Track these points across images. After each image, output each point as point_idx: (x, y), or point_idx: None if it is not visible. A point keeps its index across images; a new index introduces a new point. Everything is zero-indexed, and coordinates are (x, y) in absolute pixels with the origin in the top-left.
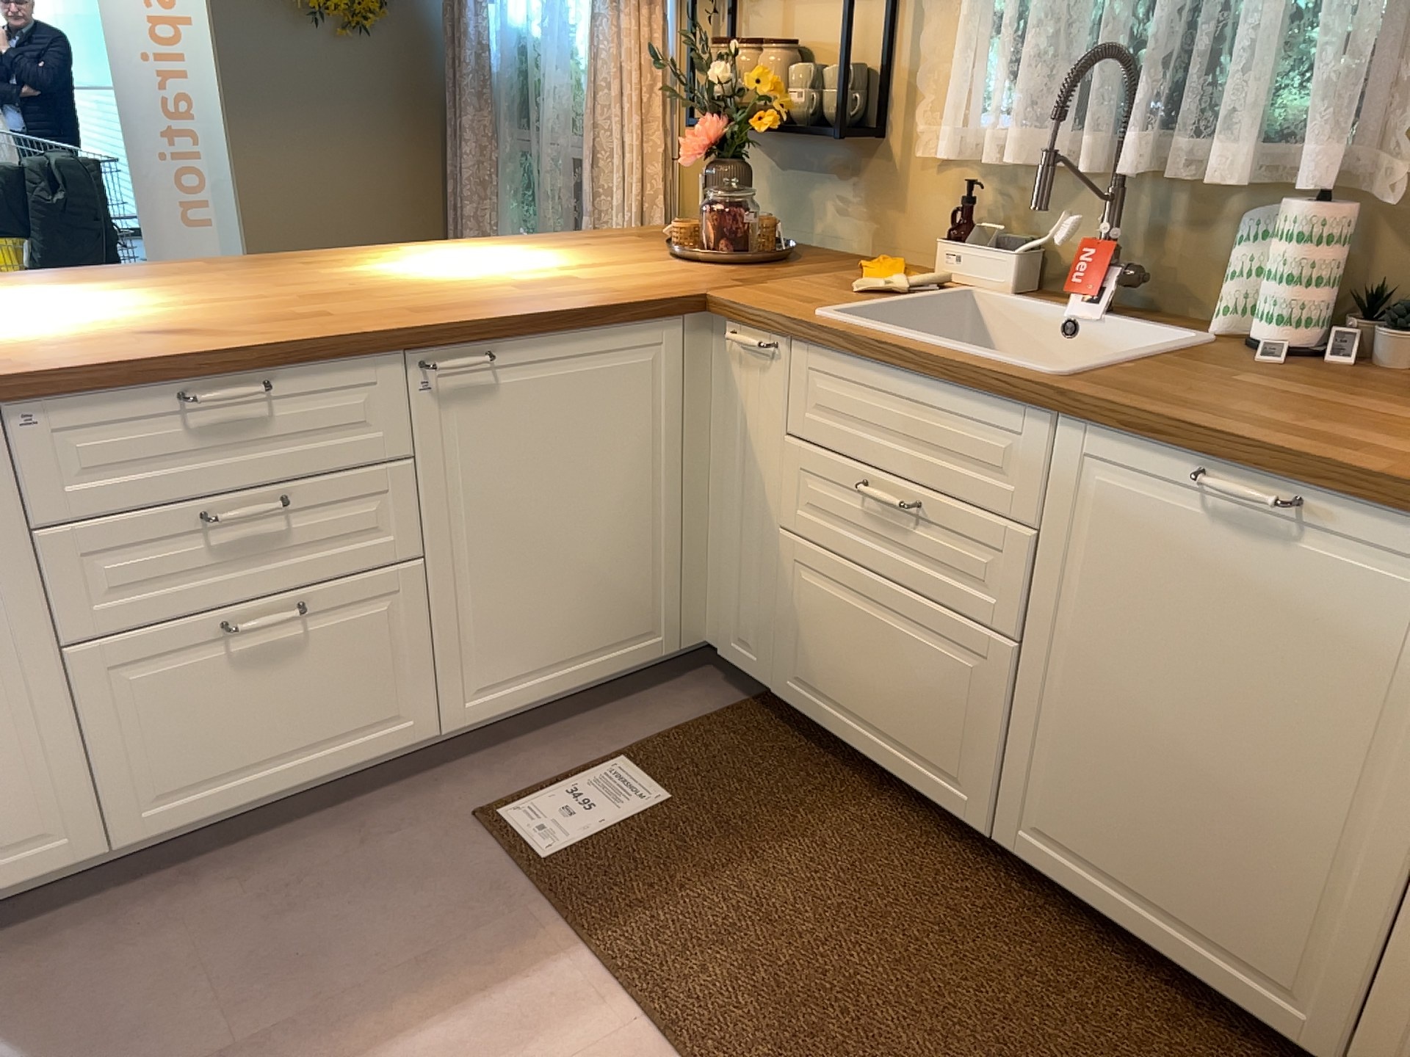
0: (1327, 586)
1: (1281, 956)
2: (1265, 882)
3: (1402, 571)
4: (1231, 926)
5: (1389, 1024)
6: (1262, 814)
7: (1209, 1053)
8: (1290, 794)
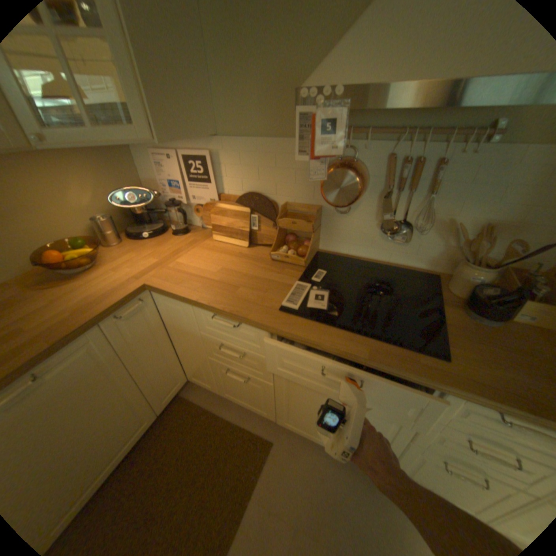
0: (64, 377)
1: (134, 425)
2: (119, 425)
3: (78, 354)
4: (122, 439)
5: (155, 401)
6: (105, 421)
7: (144, 452)
8: (106, 410)
